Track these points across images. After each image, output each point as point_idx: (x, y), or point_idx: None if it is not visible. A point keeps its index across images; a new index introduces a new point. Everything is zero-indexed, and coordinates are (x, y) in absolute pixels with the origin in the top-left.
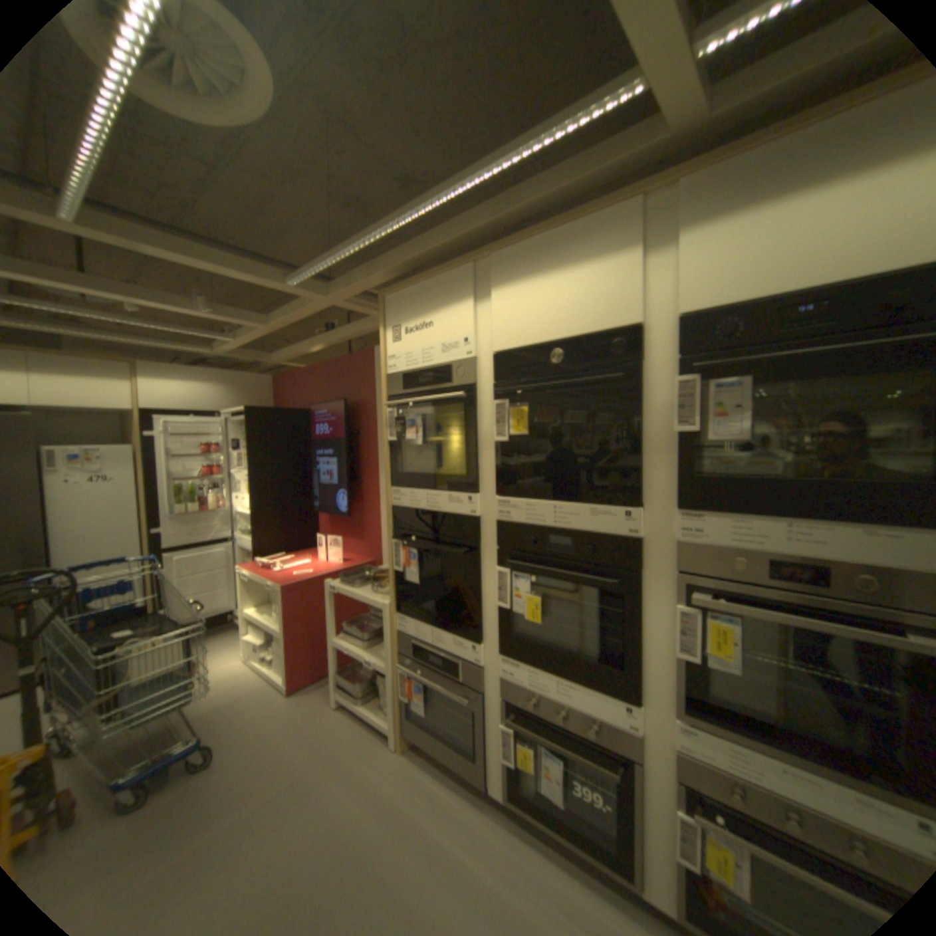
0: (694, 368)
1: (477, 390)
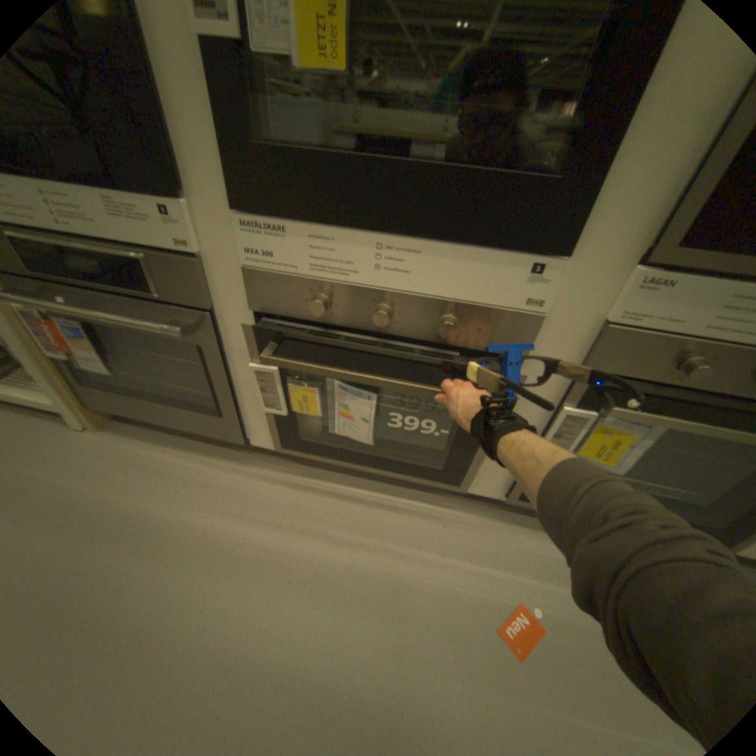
0: None
1: None
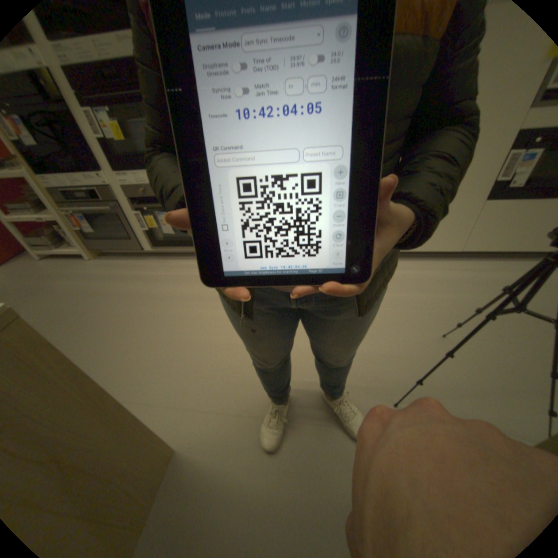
0: None
1: None
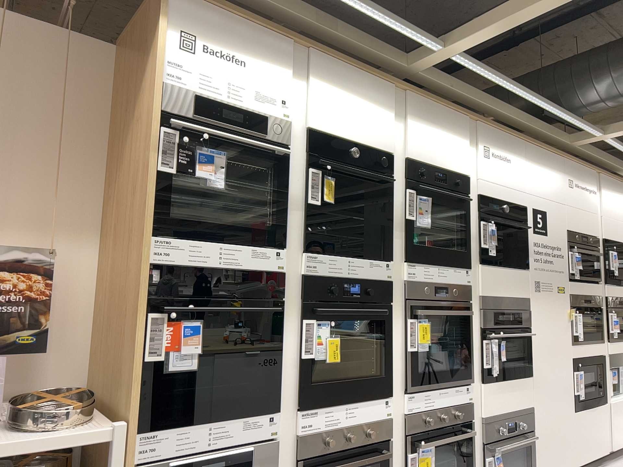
0: (414, 189)
1: (291, 155)
